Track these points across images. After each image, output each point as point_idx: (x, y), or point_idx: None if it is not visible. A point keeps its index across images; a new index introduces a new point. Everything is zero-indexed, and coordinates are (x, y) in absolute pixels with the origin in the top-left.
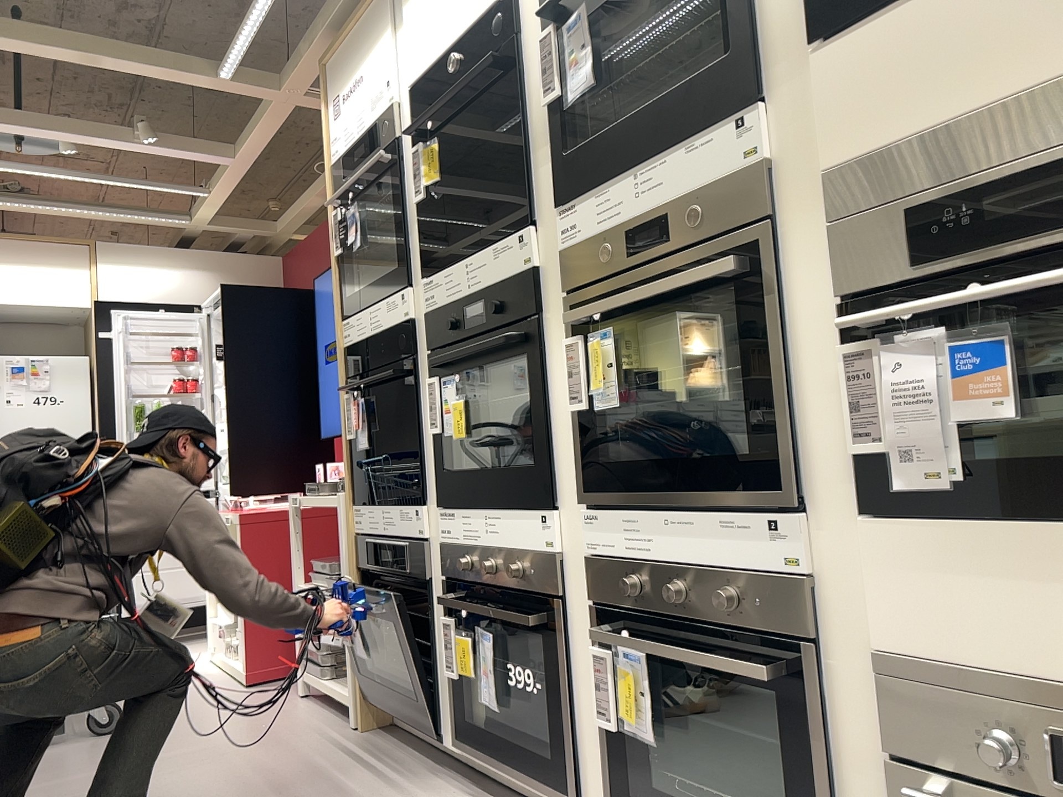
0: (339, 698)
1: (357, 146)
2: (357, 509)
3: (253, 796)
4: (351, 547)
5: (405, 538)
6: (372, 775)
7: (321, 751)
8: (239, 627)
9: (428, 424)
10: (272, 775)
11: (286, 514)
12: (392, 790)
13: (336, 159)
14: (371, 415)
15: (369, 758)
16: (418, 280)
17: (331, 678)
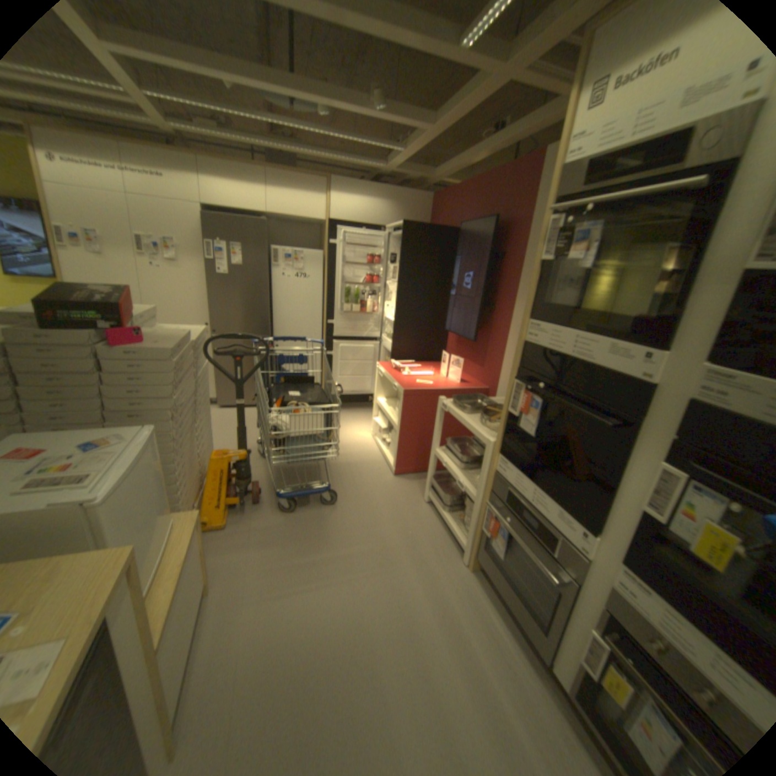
0: (456, 539)
1: (625, 152)
2: (505, 464)
3: (418, 646)
4: (491, 479)
5: (560, 534)
6: (492, 652)
7: (450, 592)
8: (393, 448)
9: (637, 490)
10: (426, 616)
11: (428, 394)
12: (513, 690)
13: (575, 158)
14: (544, 417)
15: (484, 620)
16: (690, 354)
17: (448, 514)
